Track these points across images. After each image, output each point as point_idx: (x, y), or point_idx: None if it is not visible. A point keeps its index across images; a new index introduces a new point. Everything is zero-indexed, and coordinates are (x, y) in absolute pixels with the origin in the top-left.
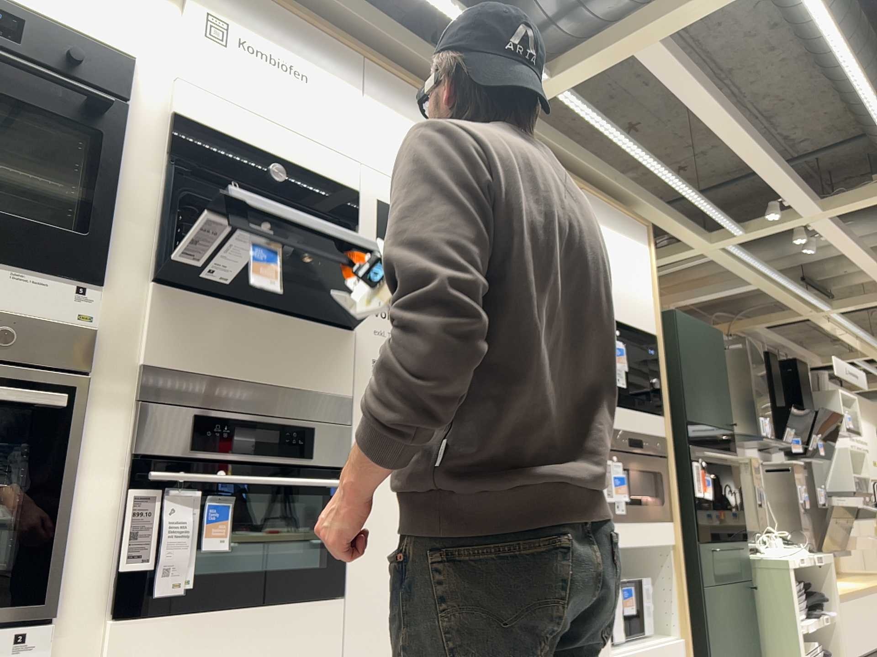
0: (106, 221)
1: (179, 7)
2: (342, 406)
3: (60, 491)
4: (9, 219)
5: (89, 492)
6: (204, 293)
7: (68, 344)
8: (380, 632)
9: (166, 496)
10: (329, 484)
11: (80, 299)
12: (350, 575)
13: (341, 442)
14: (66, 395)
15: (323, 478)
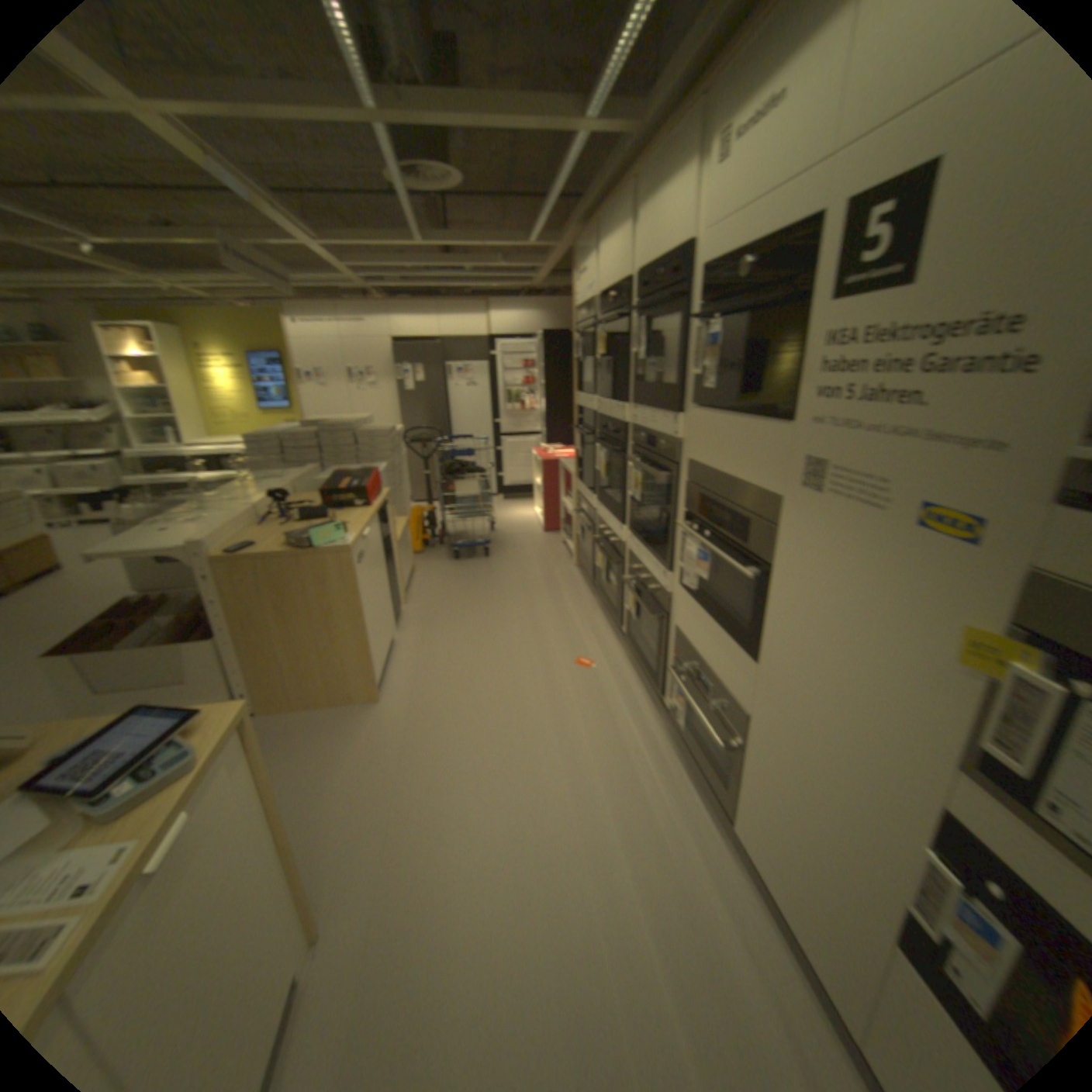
0: (682, 372)
1: (708, 154)
2: (770, 504)
3: (670, 518)
4: (660, 386)
5: (679, 522)
6: (709, 407)
7: (672, 447)
8: (776, 715)
9: (689, 535)
10: (735, 567)
11: (673, 423)
12: (761, 651)
13: (764, 537)
14: (664, 475)
15: (752, 562)
